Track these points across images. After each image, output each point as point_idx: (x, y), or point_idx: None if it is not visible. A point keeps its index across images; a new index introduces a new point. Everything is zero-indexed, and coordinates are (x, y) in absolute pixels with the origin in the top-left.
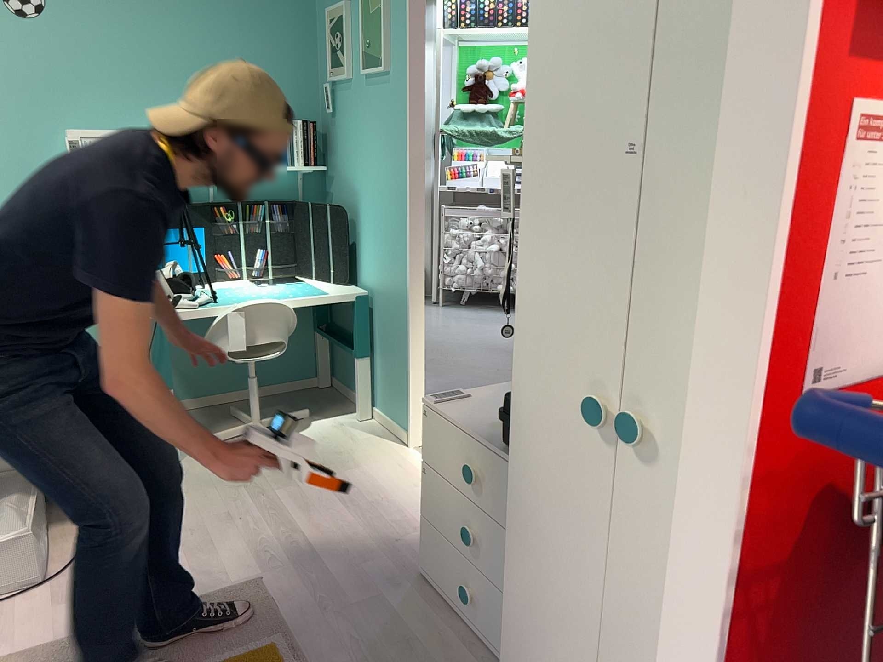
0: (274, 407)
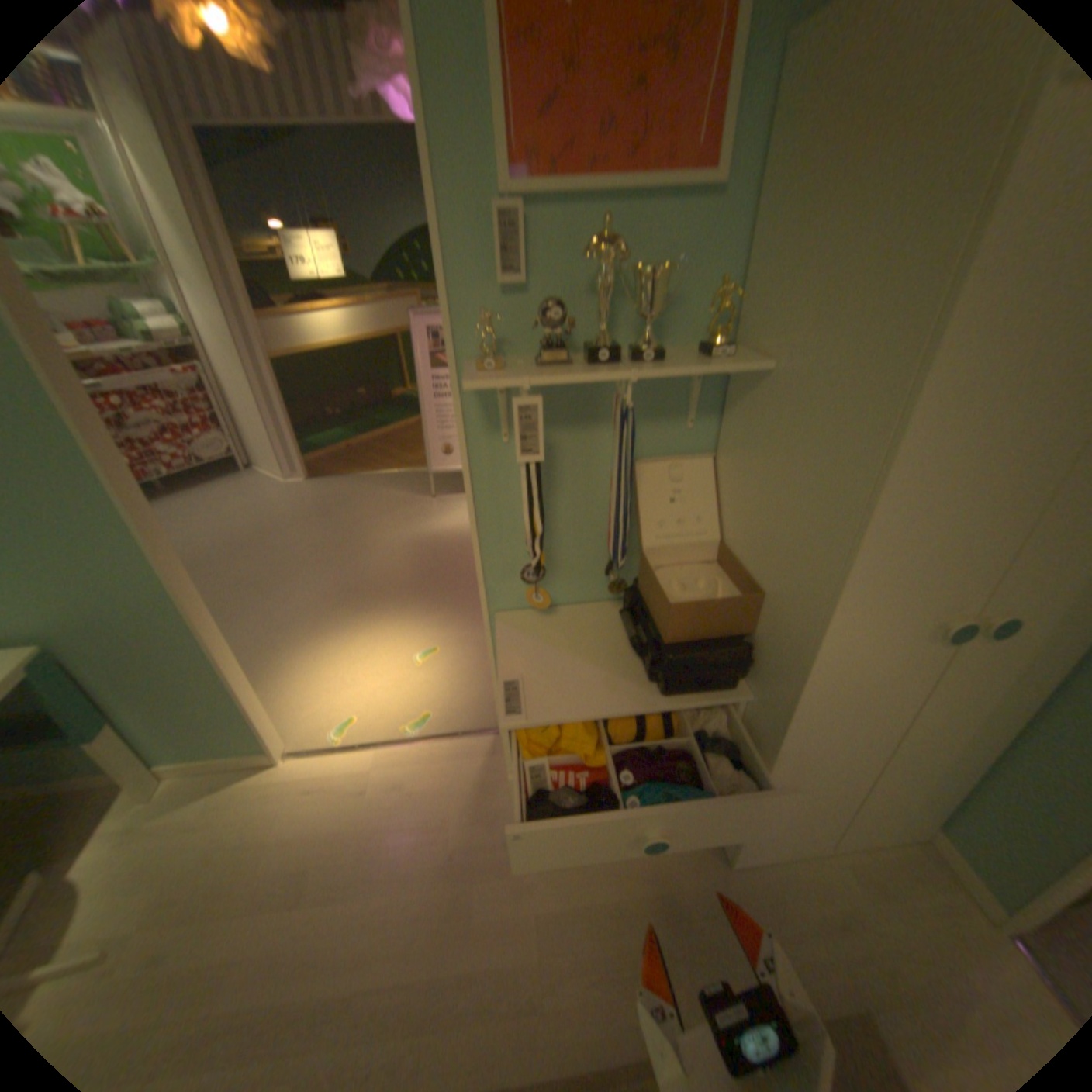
0: None
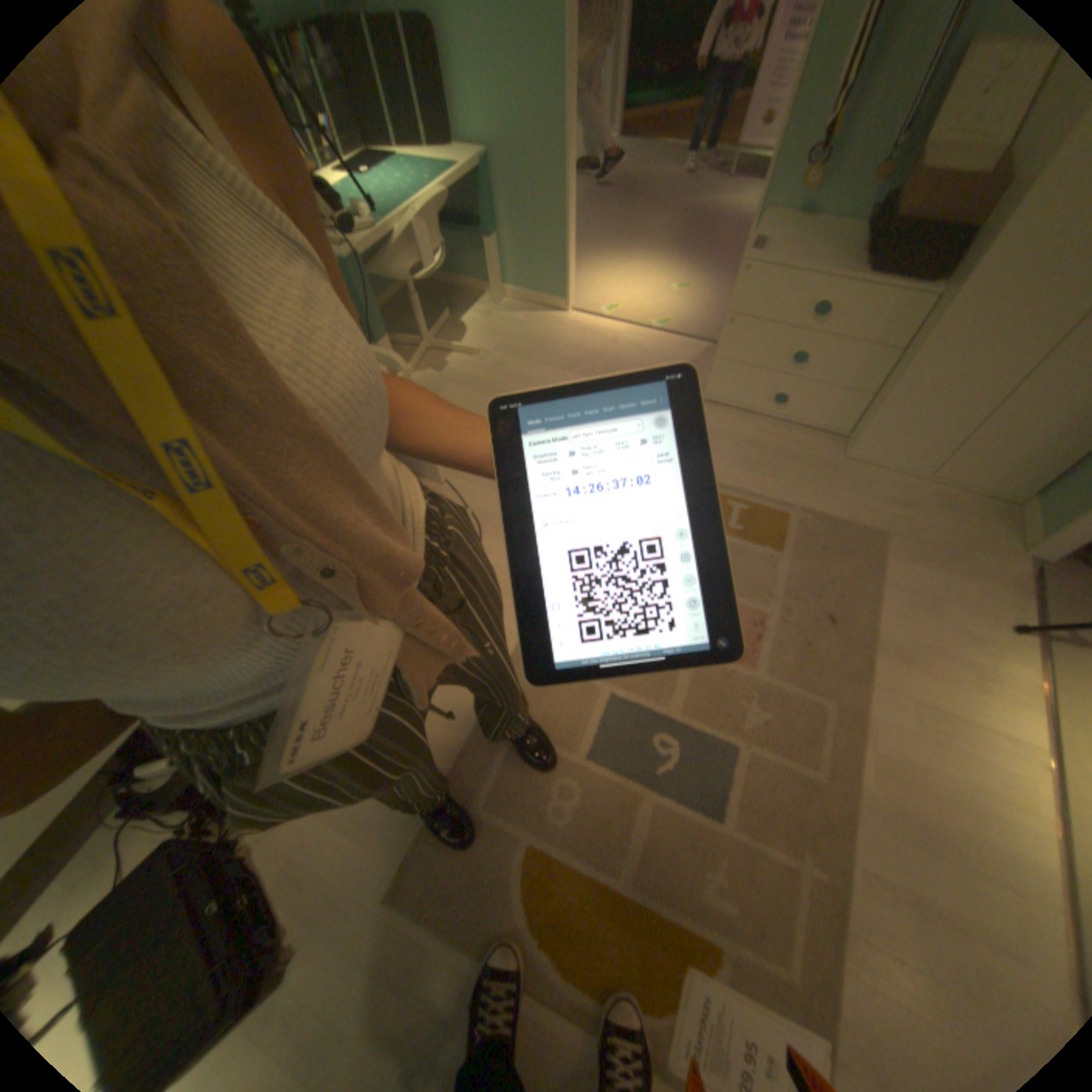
0: (403, 319)
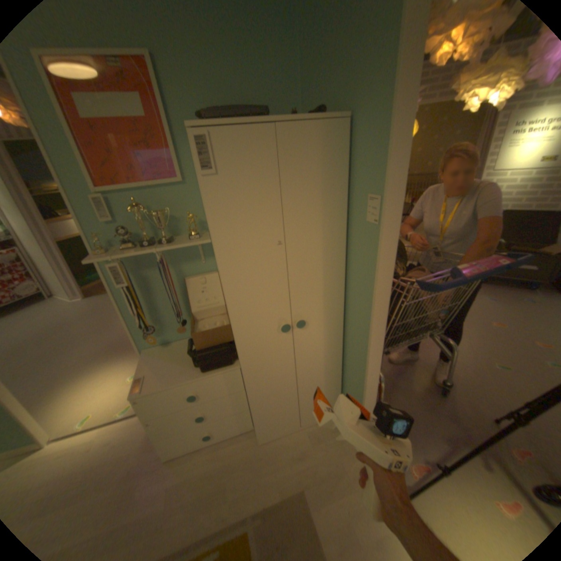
0: None
